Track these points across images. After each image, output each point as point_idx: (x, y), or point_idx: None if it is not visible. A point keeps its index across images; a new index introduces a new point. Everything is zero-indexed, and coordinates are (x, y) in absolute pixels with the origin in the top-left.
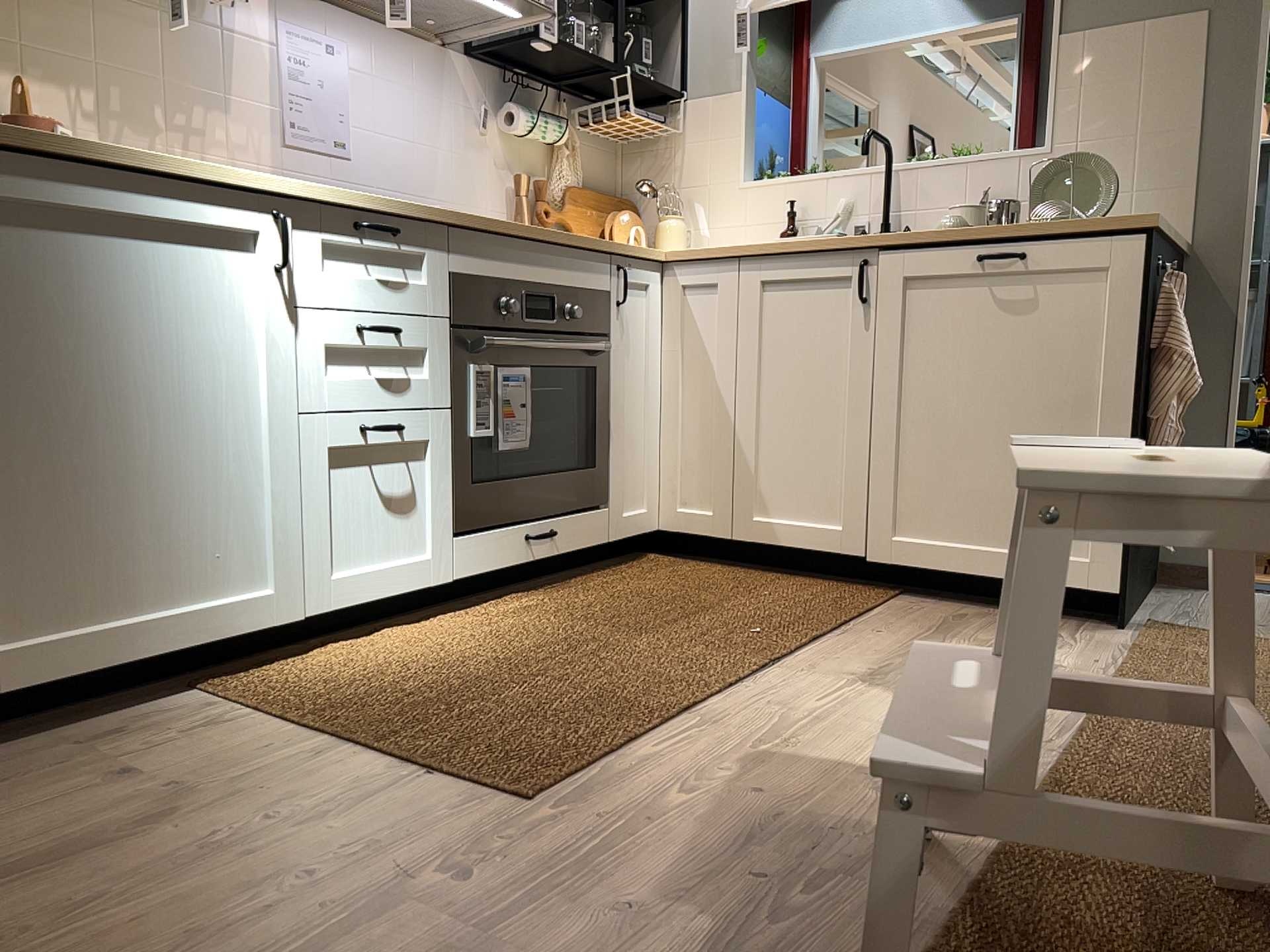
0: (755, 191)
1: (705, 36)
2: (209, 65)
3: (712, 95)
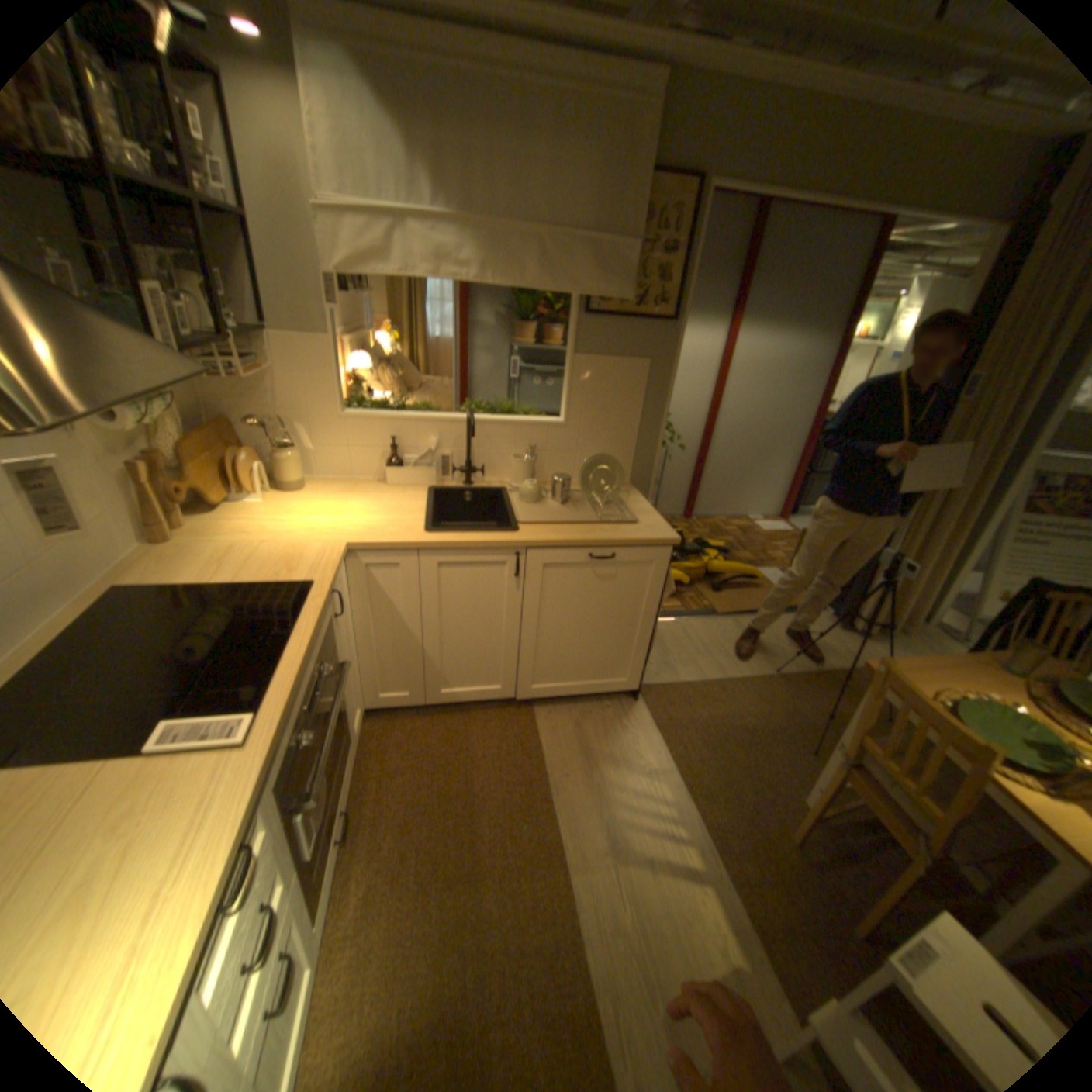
0: (353, 419)
1: (276, 267)
2: None
3: (295, 328)
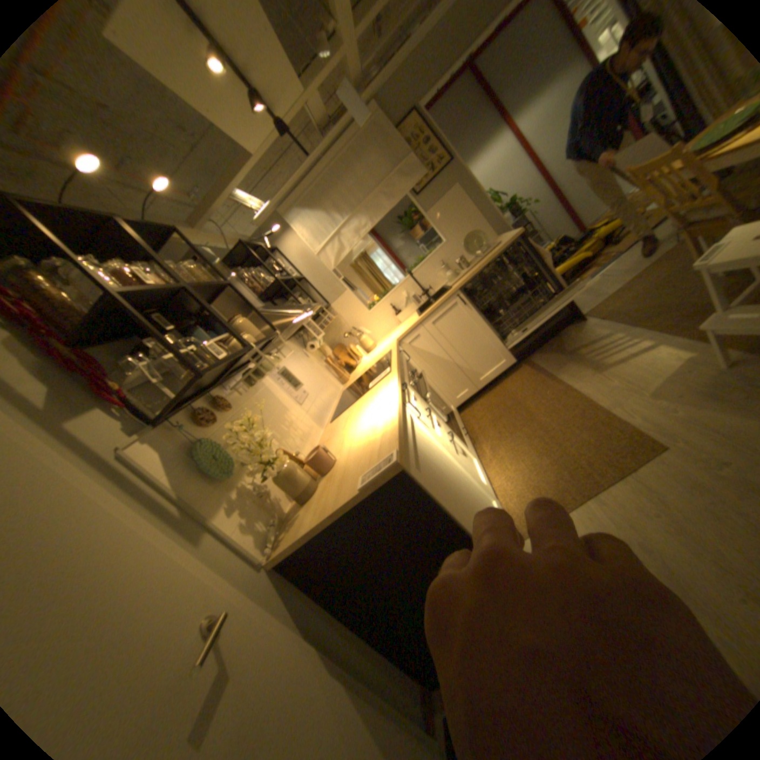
0: (375, 309)
1: (322, 282)
2: (272, 399)
3: (339, 296)
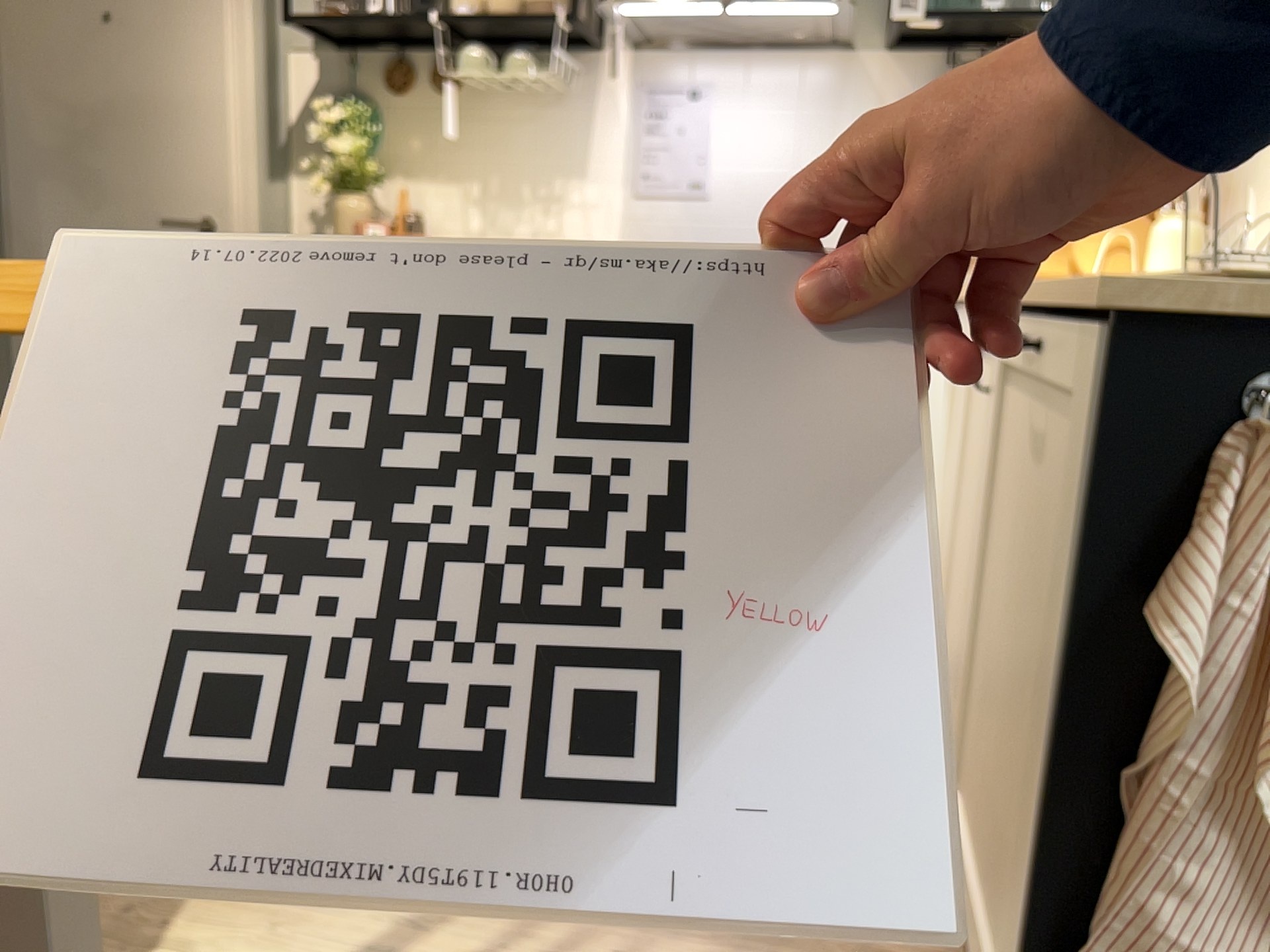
0: None
1: None
2: (566, 141)
3: None
